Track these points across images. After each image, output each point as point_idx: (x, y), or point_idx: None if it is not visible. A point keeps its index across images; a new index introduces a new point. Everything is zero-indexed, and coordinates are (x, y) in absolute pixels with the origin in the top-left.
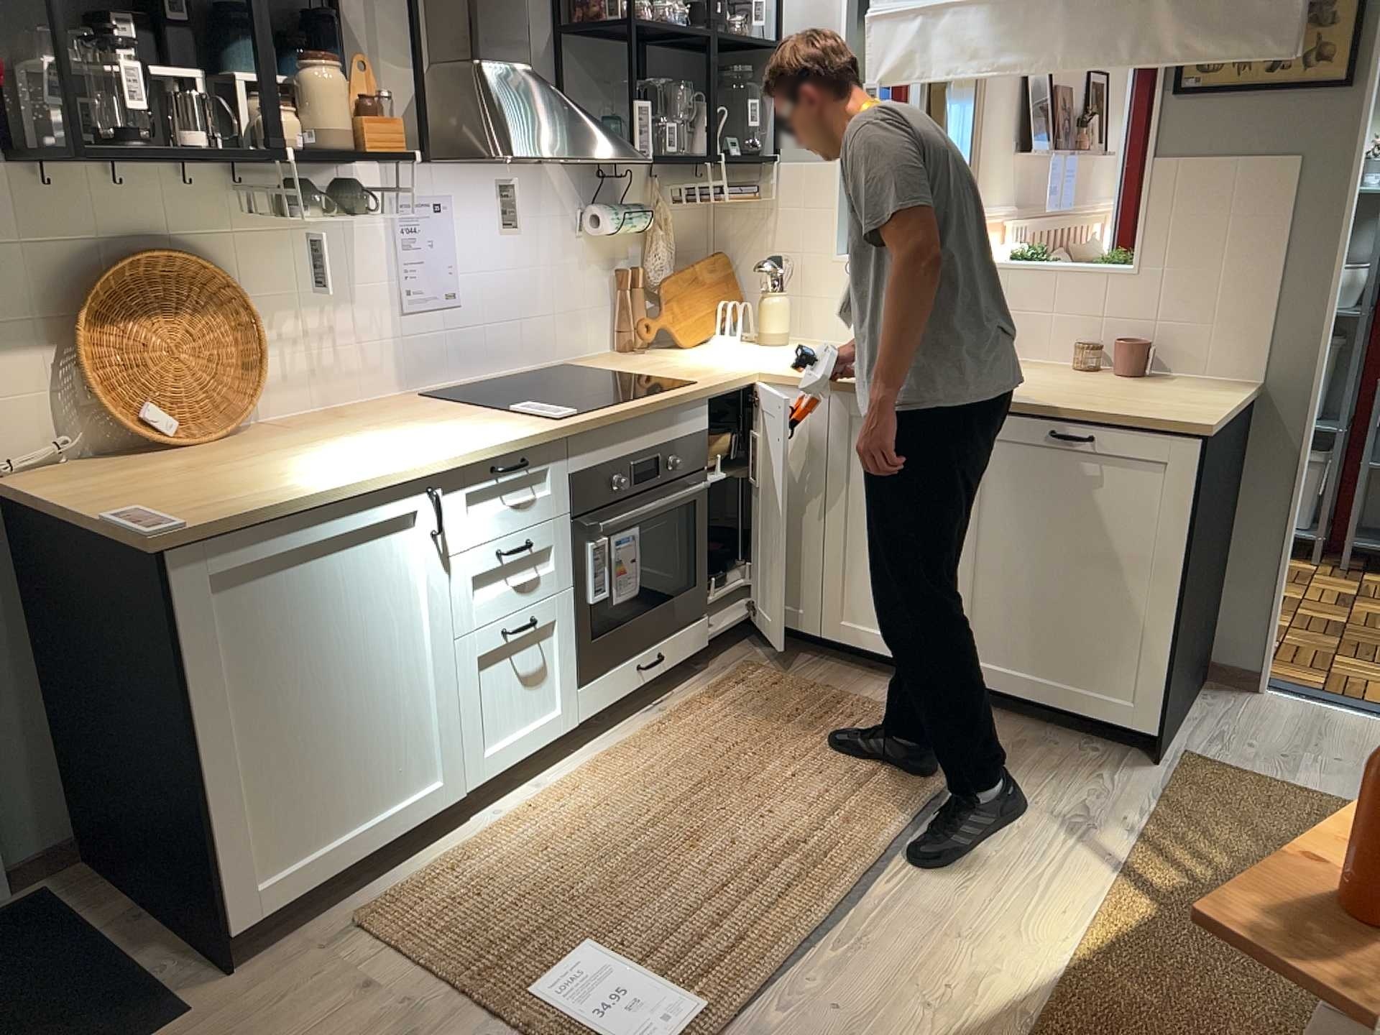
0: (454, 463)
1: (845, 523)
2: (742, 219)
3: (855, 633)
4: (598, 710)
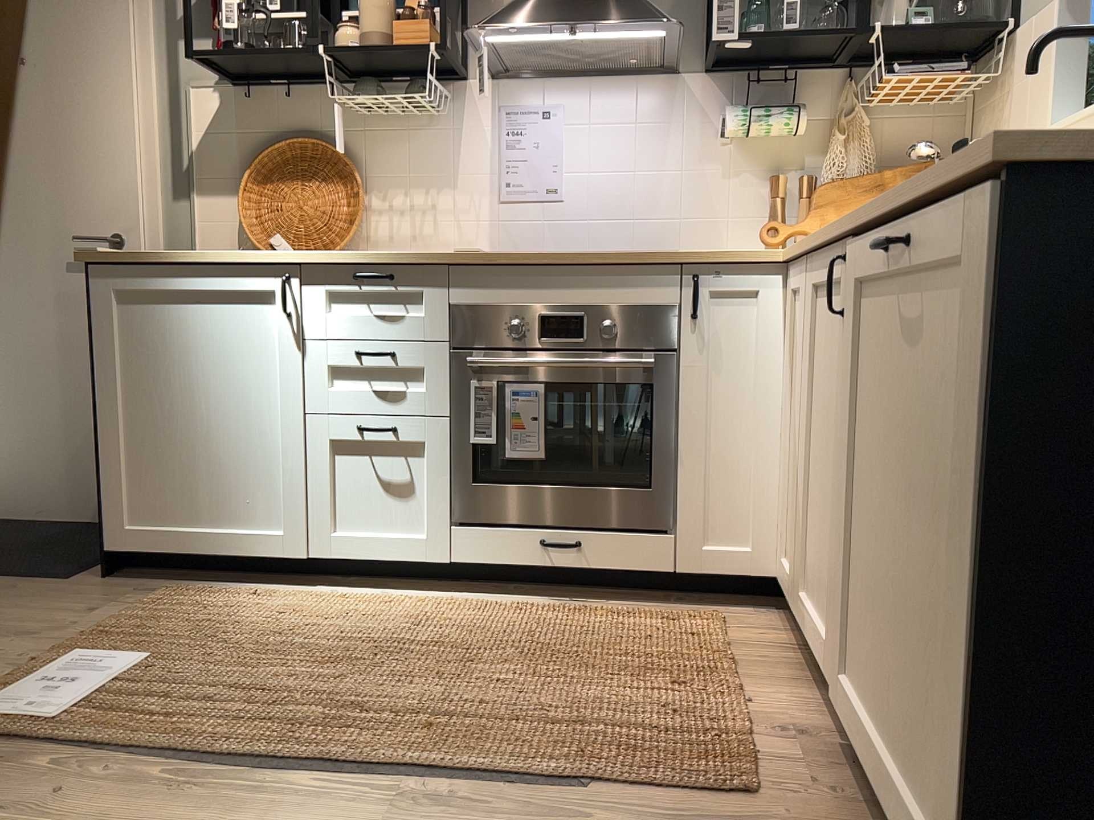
0: (308, 259)
1: (809, 446)
2: (983, 119)
3: (806, 611)
4: (477, 561)
